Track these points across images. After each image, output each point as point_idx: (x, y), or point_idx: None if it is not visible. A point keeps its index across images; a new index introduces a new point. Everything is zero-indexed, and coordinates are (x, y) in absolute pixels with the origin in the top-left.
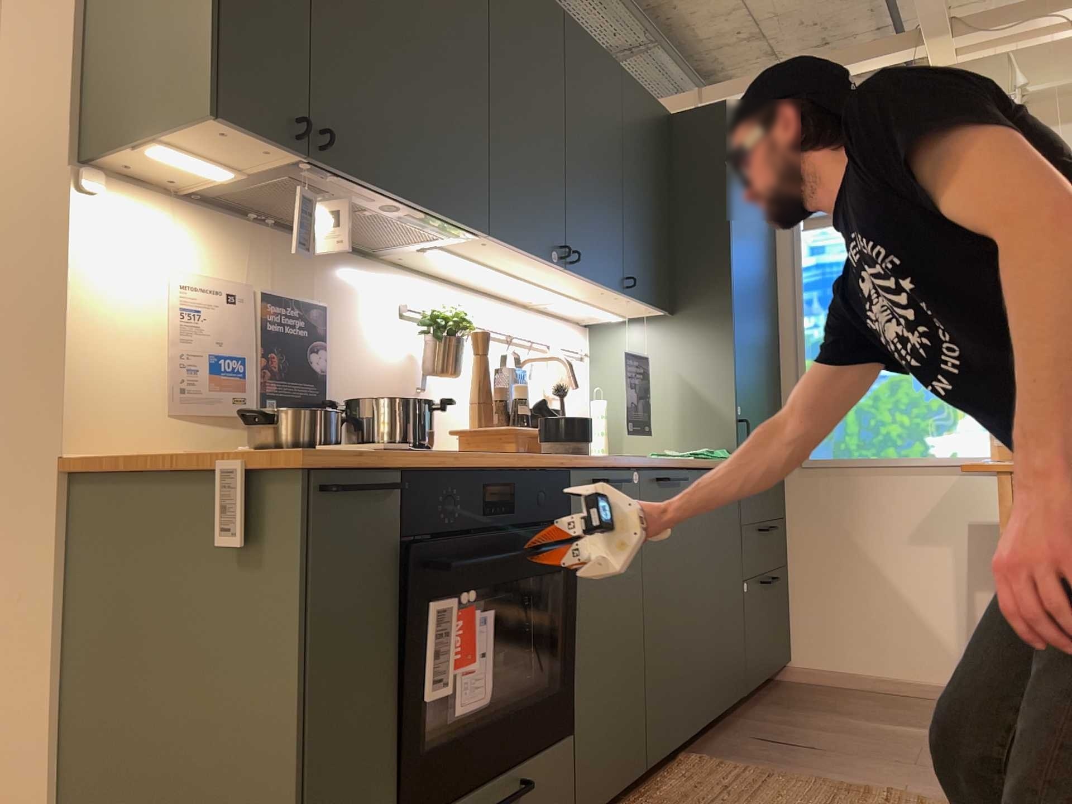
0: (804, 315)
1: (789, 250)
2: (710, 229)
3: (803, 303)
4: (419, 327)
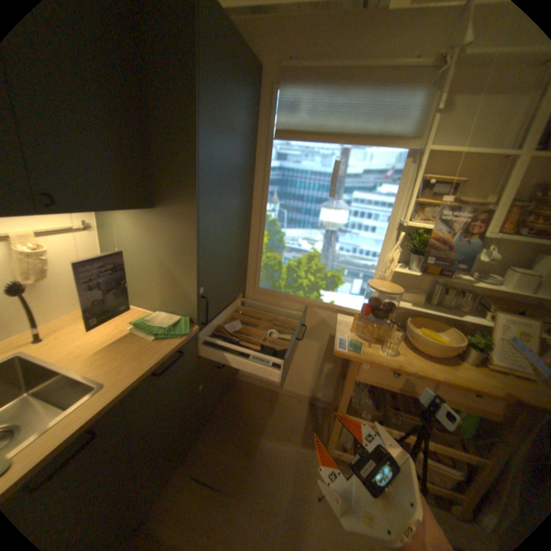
0: (267, 202)
1: (265, 152)
2: (181, 135)
3: (268, 194)
4: None
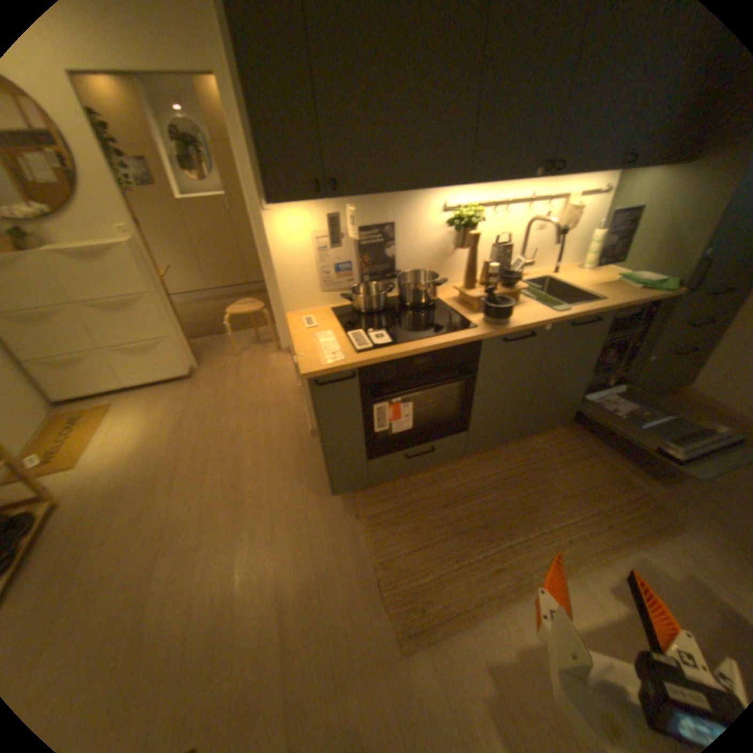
0: None
1: None
2: None
3: None
4: (449, 222)
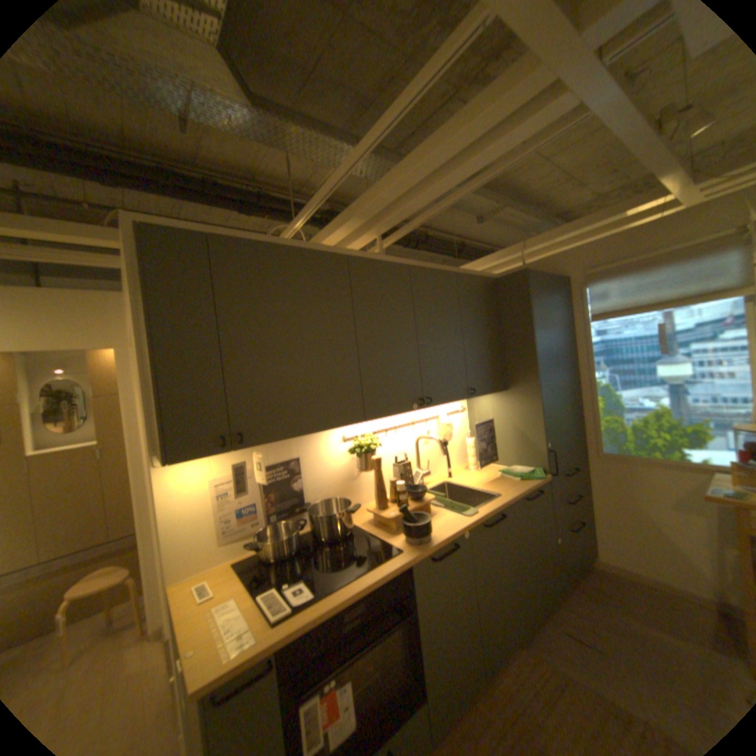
0: (594, 370)
1: (583, 332)
2: (523, 343)
3: (594, 364)
4: (350, 451)
